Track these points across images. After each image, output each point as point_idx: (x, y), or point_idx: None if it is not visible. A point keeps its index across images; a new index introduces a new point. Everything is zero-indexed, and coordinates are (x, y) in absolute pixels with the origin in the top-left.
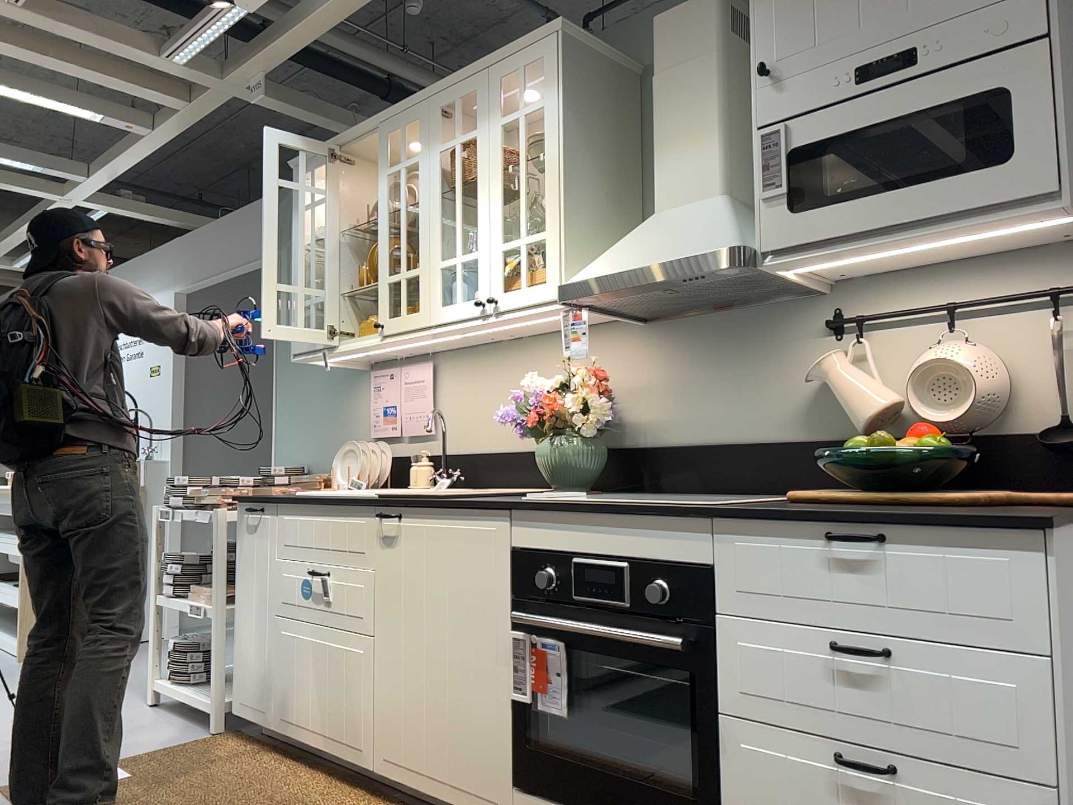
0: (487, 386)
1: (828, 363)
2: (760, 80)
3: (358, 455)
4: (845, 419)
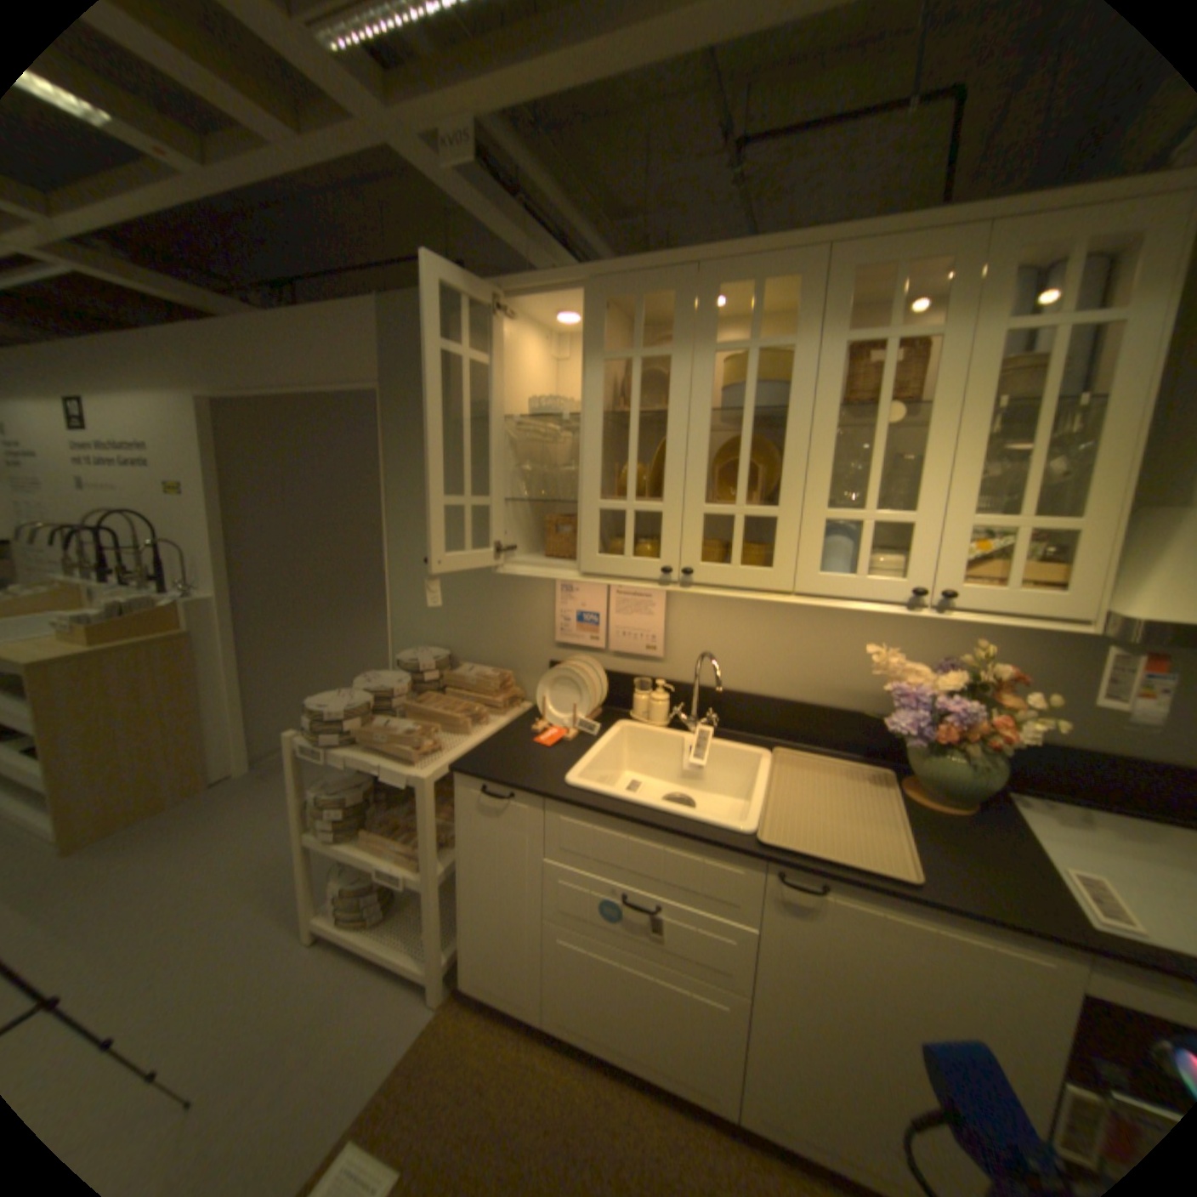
0: (754, 623)
1: None
2: None
3: (575, 683)
4: None
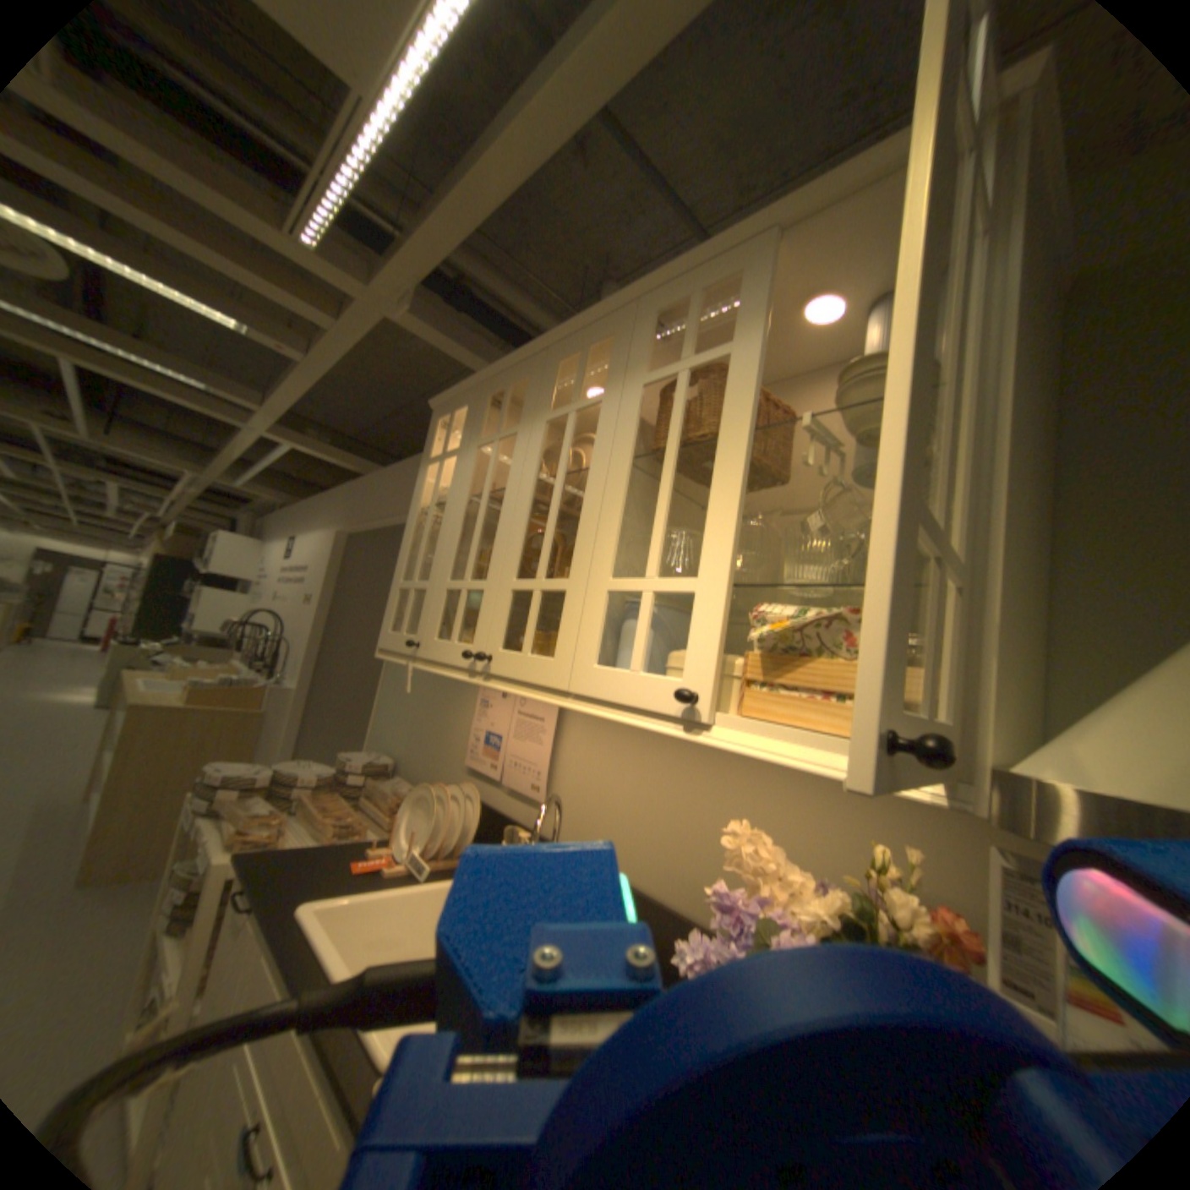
0: (641, 772)
1: None
2: None
3: (437, 809)
4: None
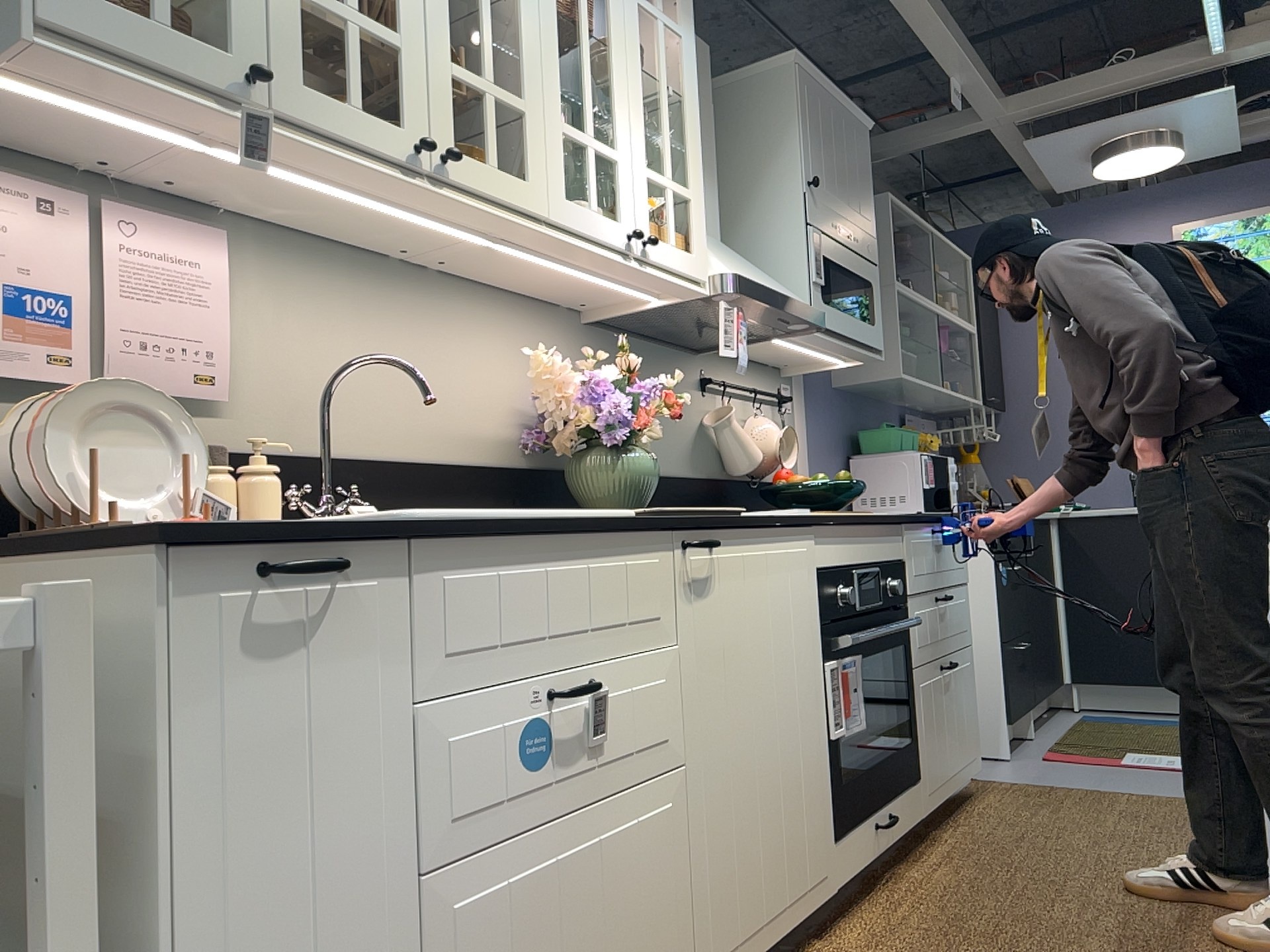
0: (361, 334)
1: (737, 415)
2: (808, 187)
3: (123, 425)
4: (712, 462)
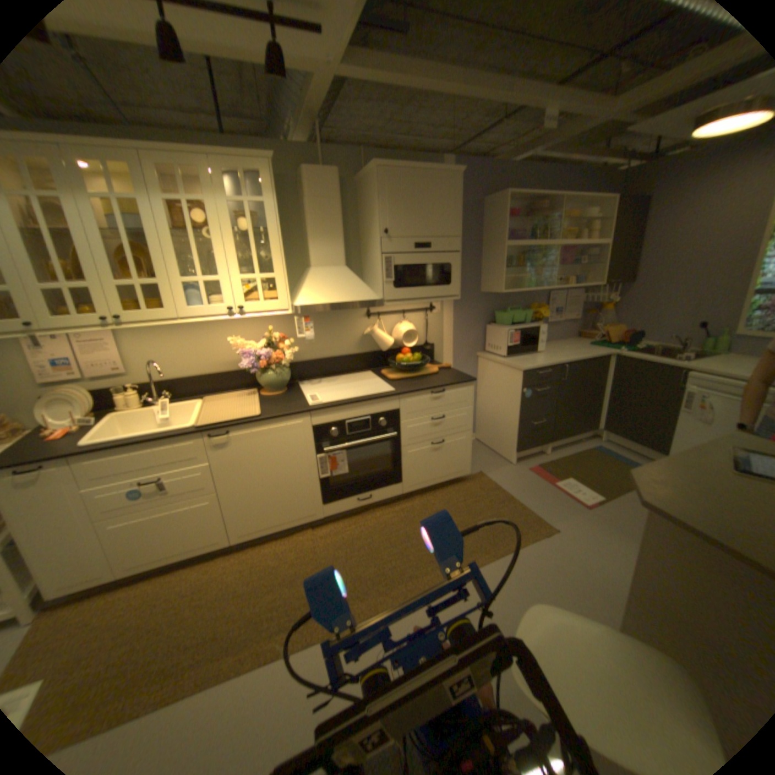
0: (175, 342)
1: (375, 331)
2: (384, 235)
3: (66, 401)
4: (372, 346)
